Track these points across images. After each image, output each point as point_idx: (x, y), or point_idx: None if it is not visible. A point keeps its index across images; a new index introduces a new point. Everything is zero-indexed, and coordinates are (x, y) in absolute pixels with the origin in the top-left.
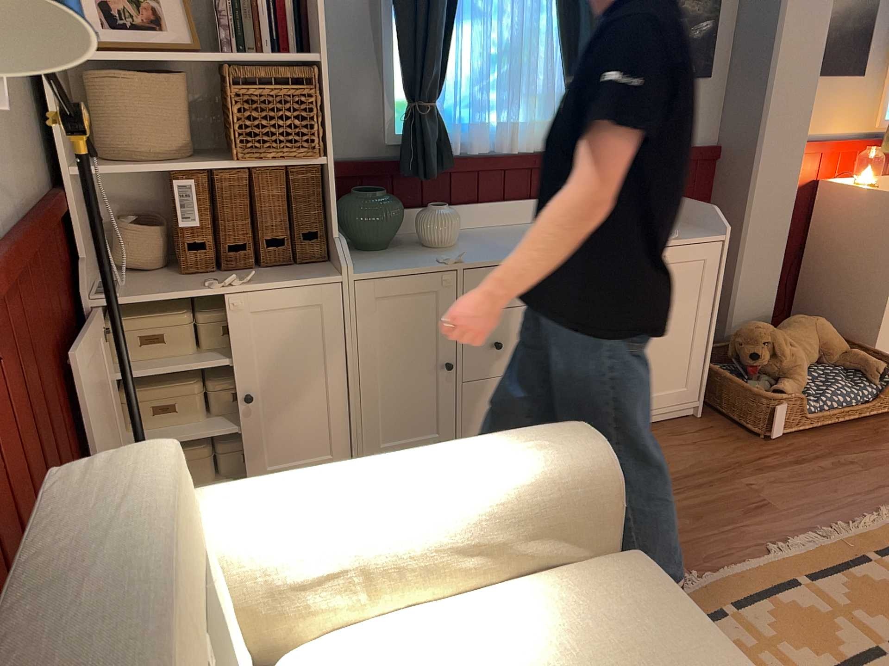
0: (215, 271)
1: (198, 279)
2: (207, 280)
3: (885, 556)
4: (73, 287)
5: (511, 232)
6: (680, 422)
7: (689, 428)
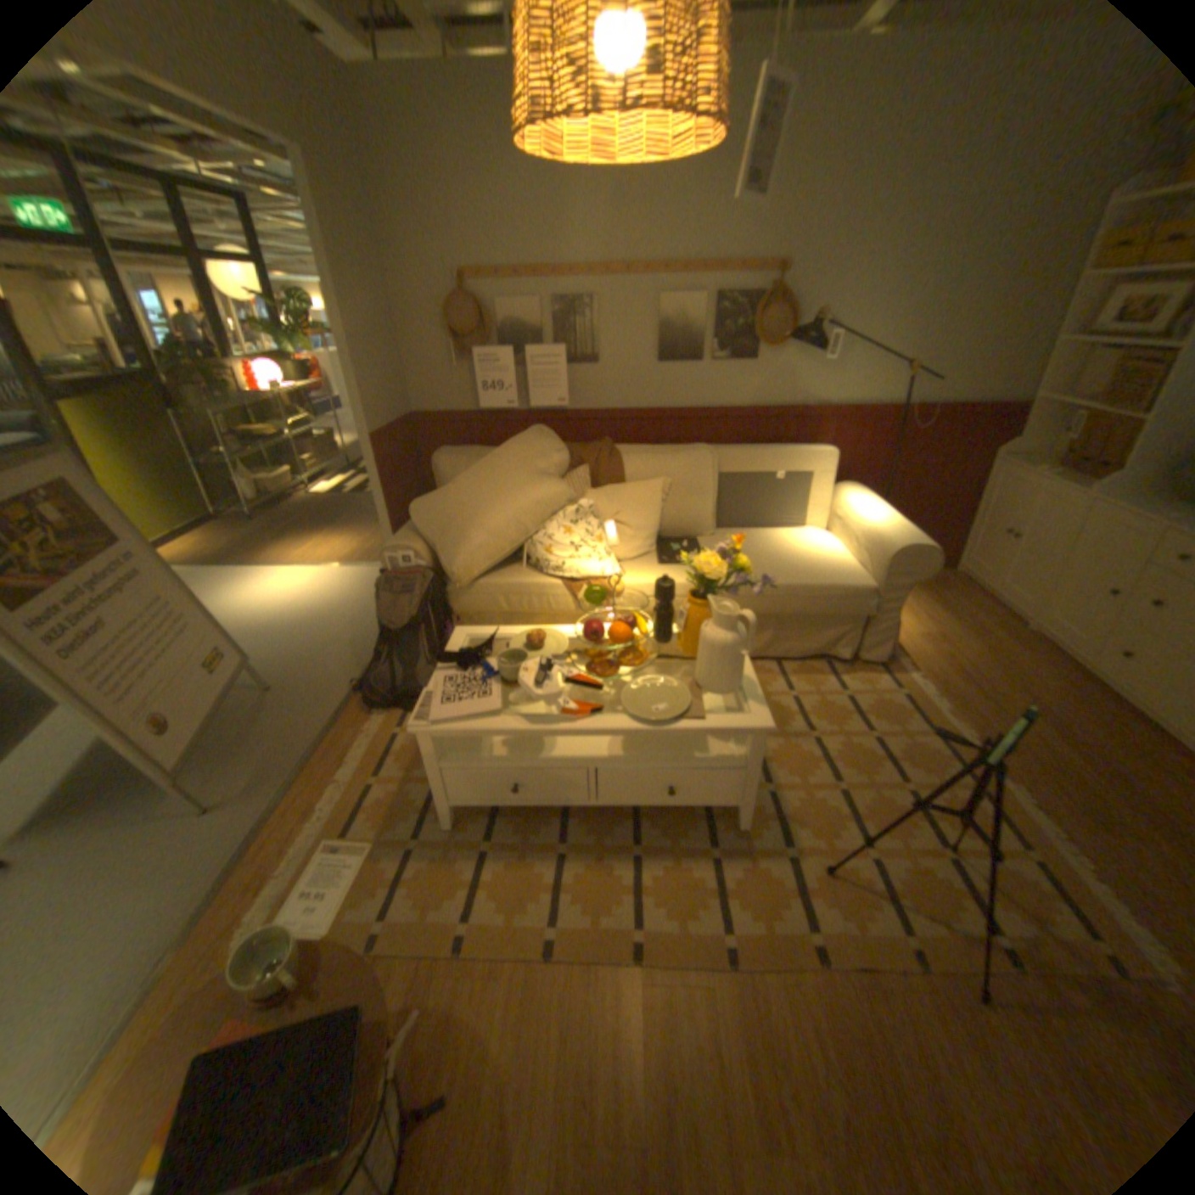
0: (1070, 470)
1: (1054, 469)
2: (1052, 469)
3: (1037, 868)
4: (998, 446)
5: None
6: None
7: None
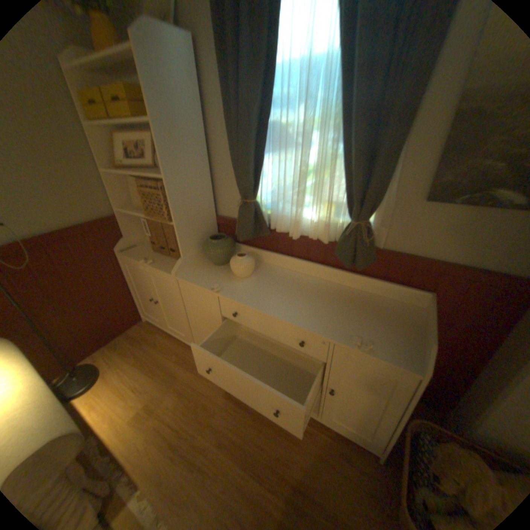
0: (160, 252)
1: (151, 254)
2: (150, 256)
3: None
4: (113, 246)
5: (292, 281)
6: (361, 455)
7: (360, 465)
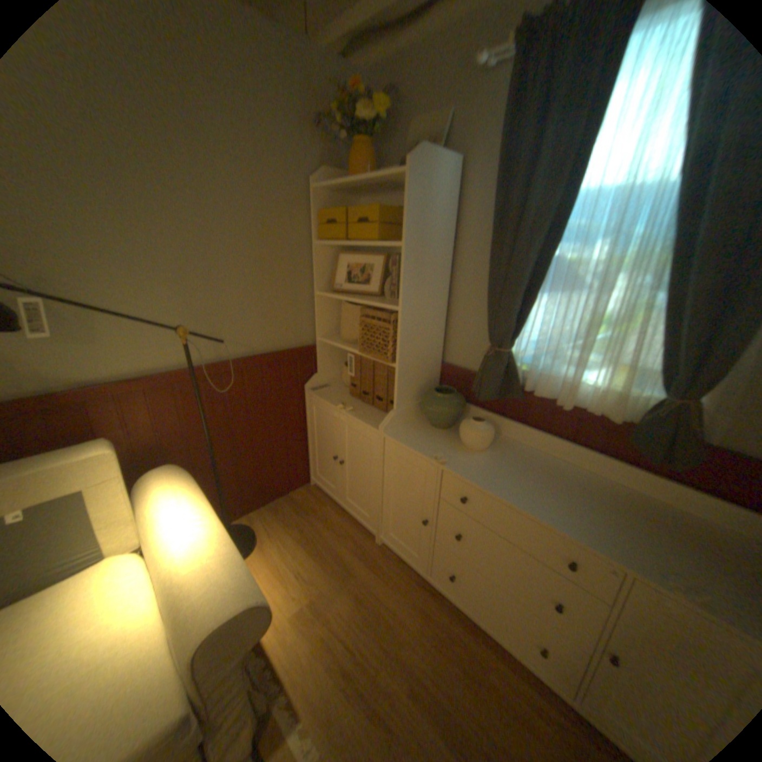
0: (359, 399)
1: (349, 399)
2: (347, 402)
3: None
4: (304, 382)
5: (549, 470)
6: None
7: None
